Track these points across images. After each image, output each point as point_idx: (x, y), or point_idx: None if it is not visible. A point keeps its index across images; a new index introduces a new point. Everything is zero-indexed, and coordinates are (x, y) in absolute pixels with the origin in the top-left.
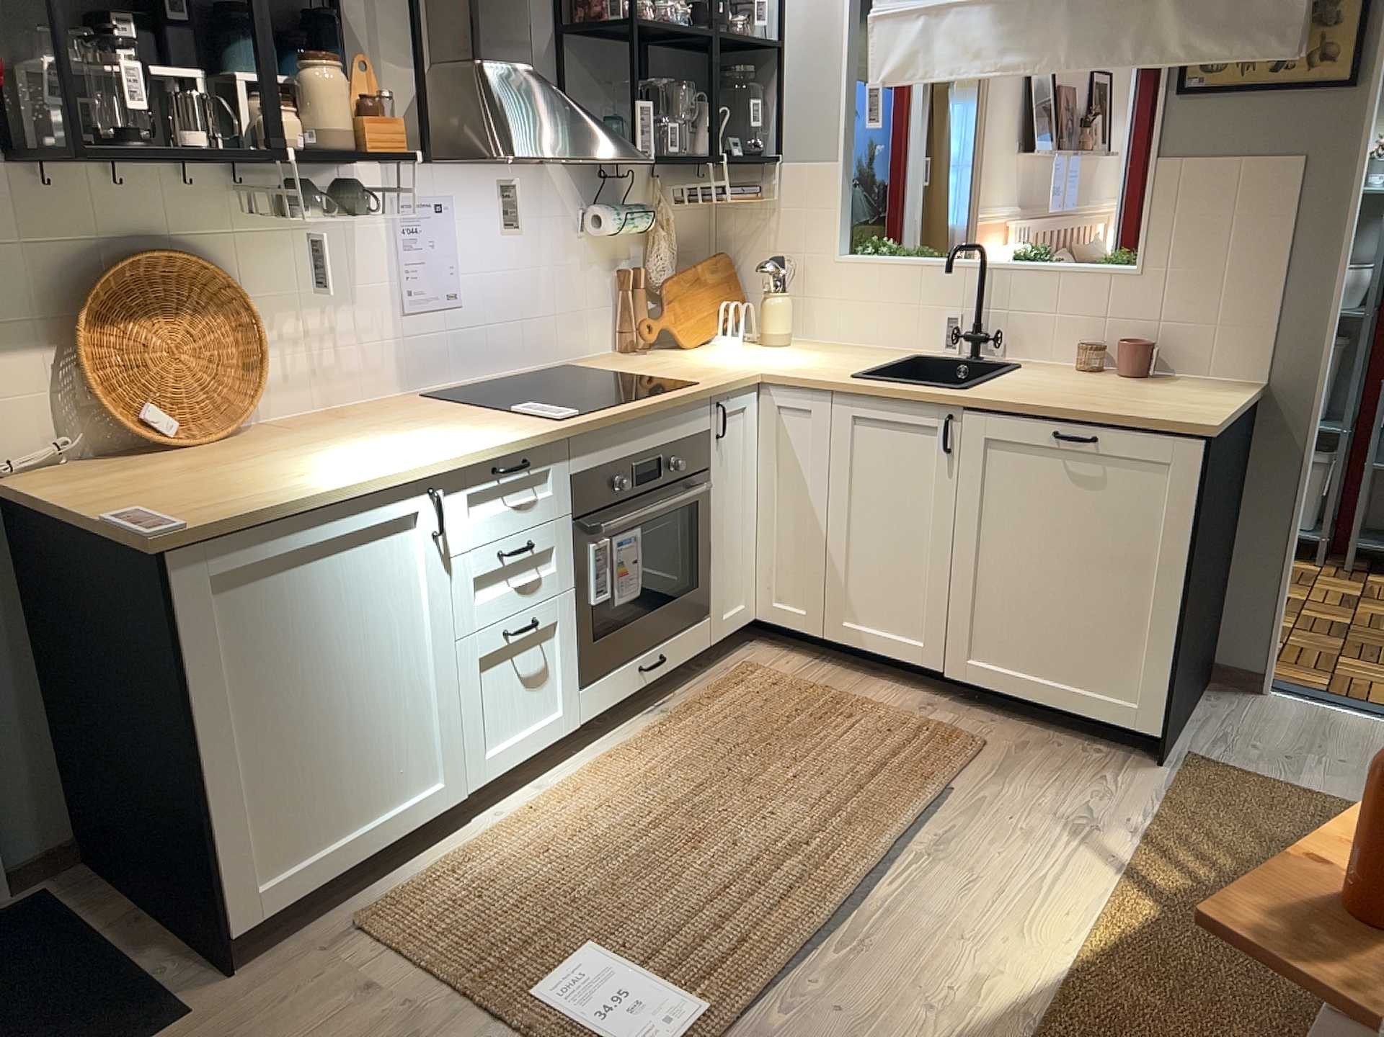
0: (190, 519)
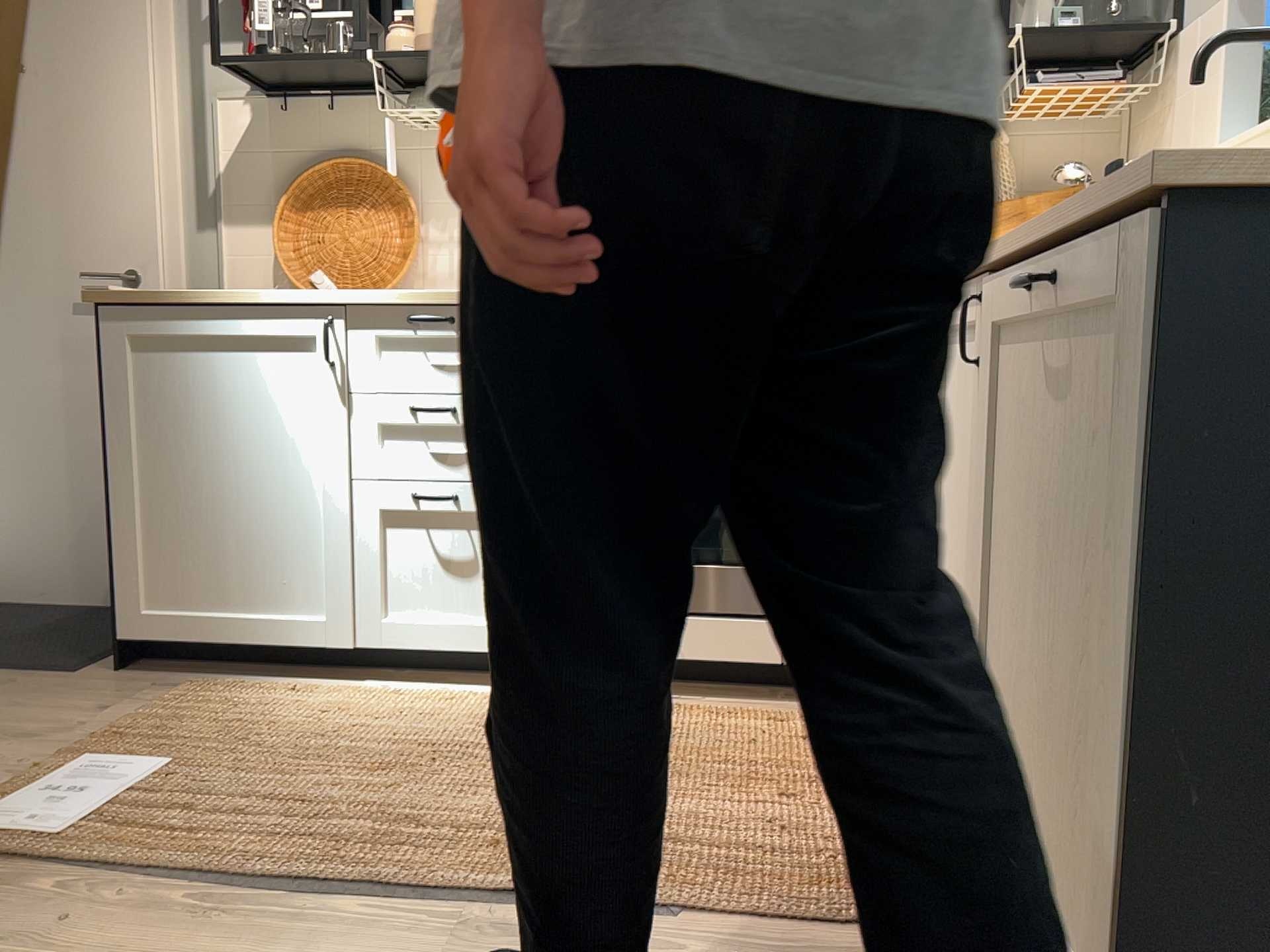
0: (134, 292)
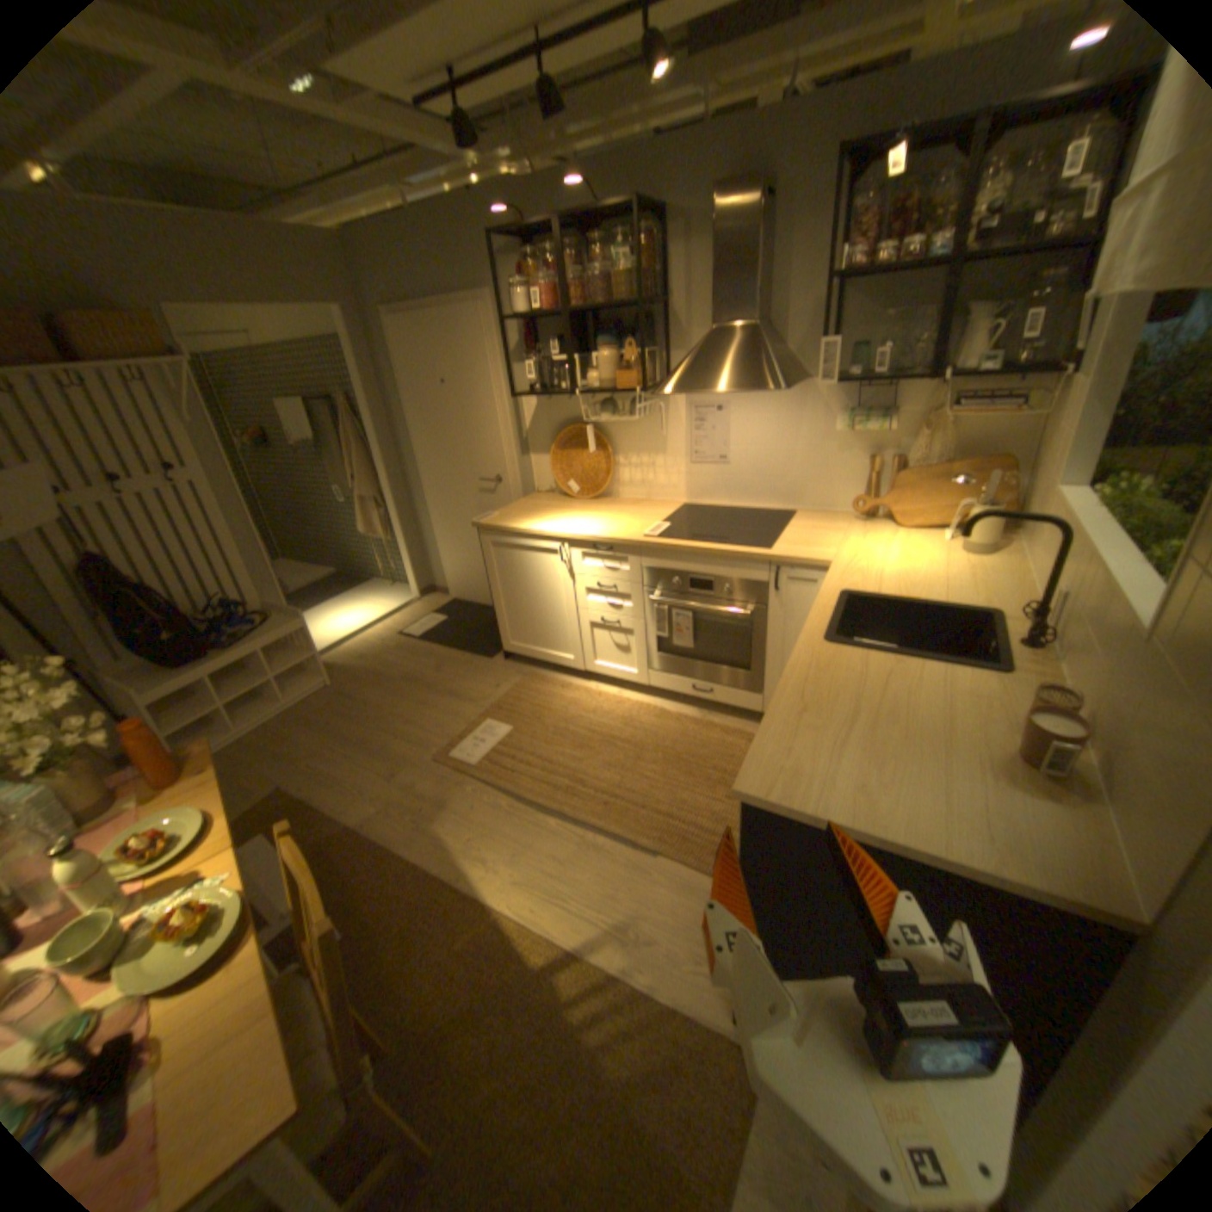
0: (489, 521)
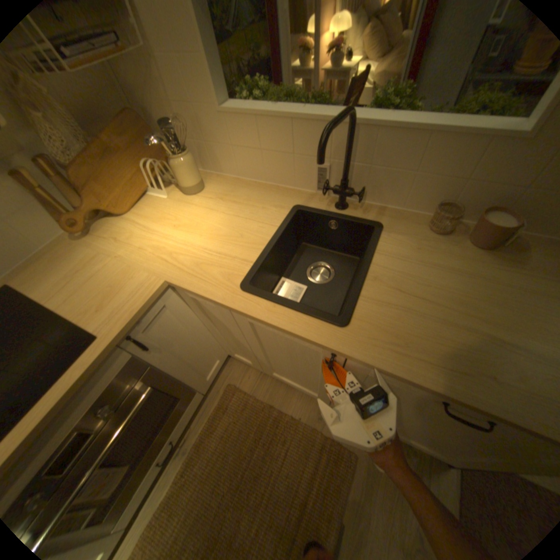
0: None
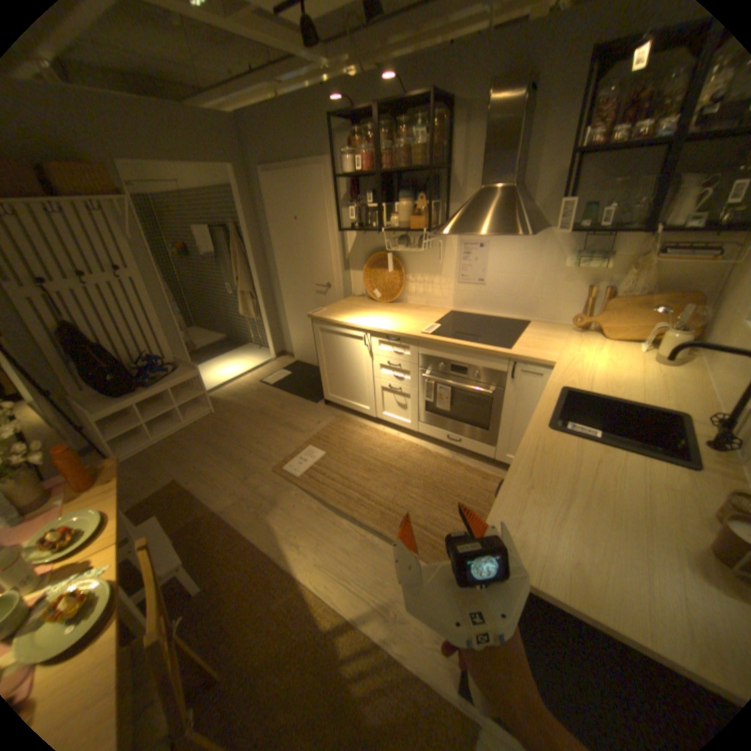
0: (319, 315)
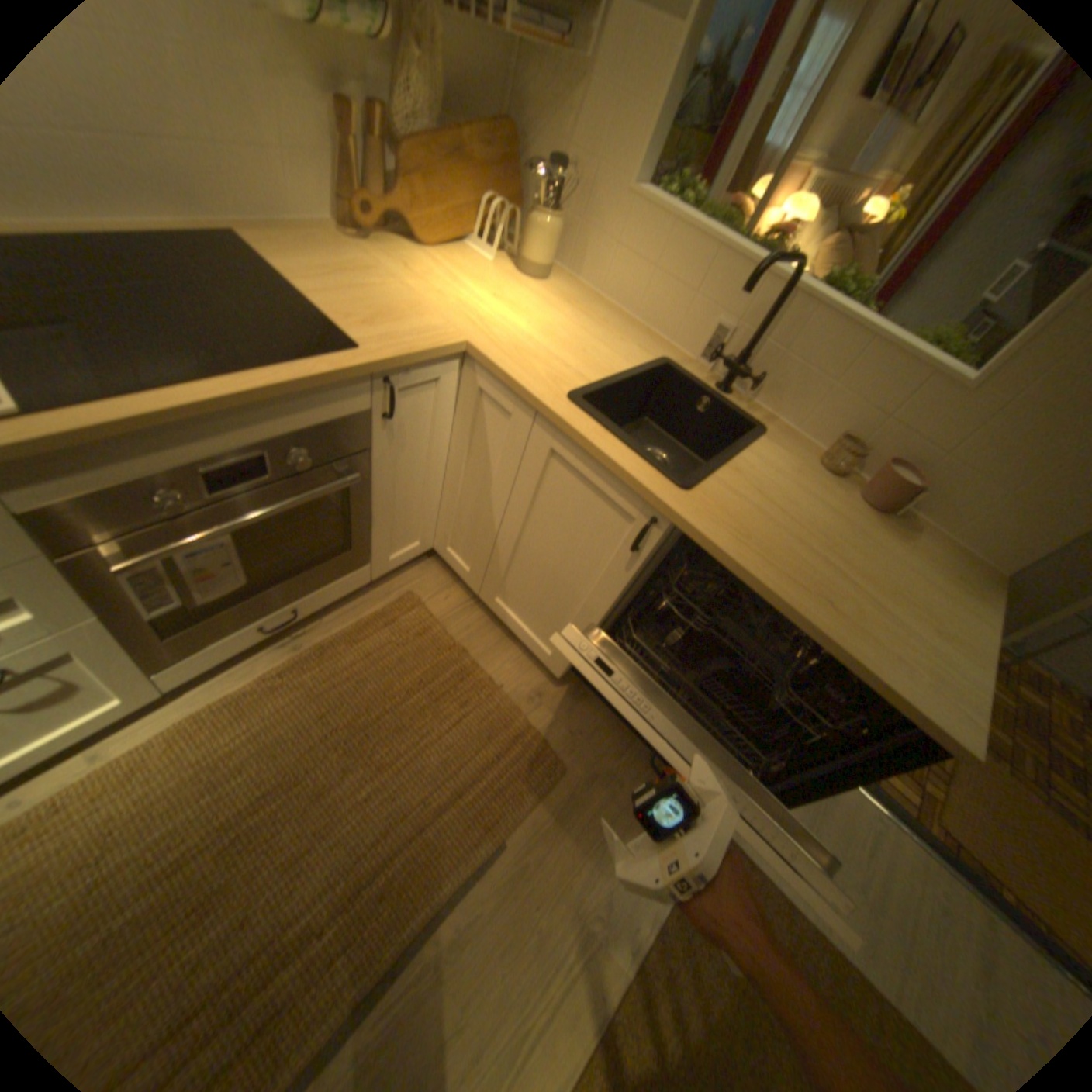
0: None
